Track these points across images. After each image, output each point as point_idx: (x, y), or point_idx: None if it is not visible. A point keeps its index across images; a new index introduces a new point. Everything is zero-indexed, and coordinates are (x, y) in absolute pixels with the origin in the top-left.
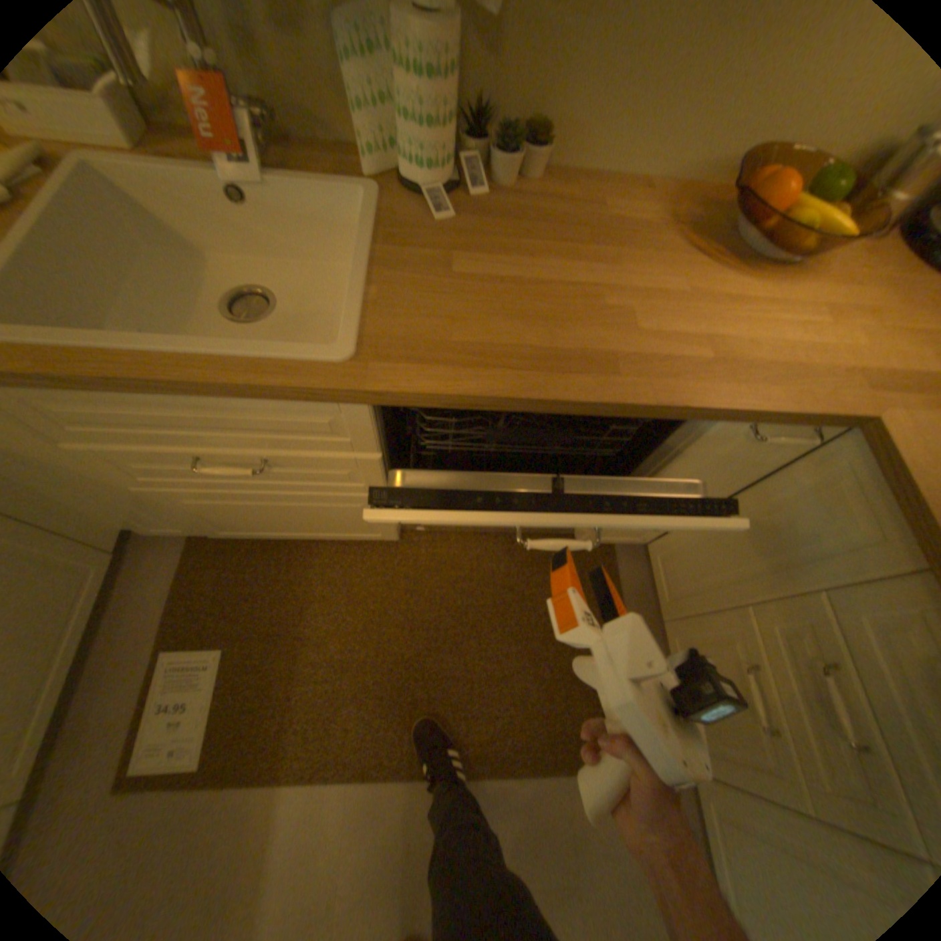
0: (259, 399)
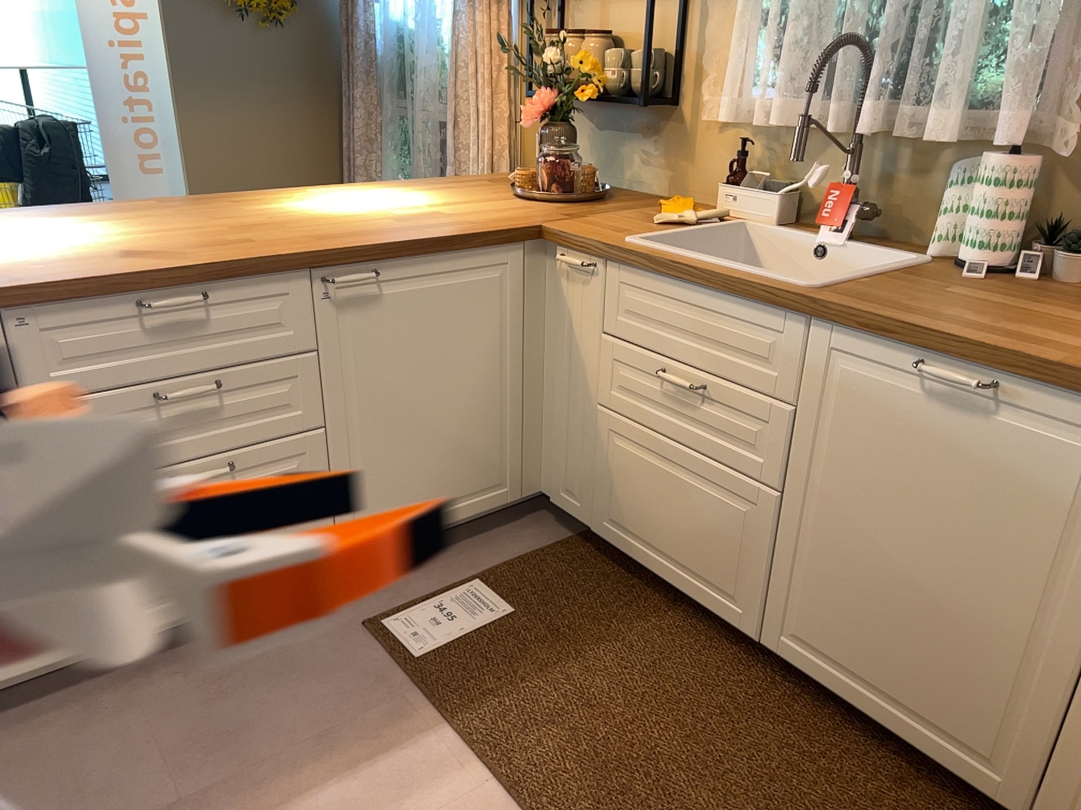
0: (738, 304)
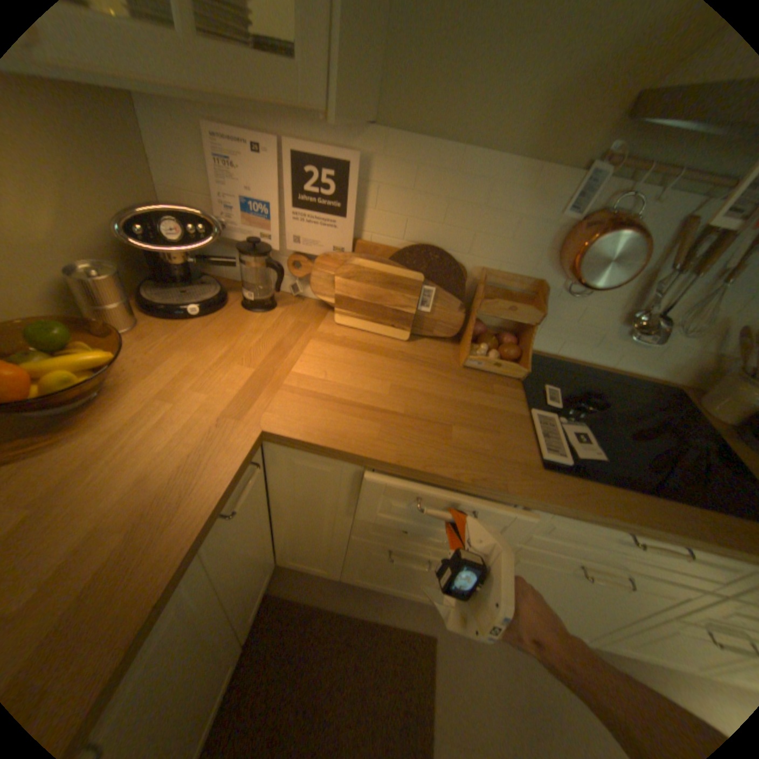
0: None
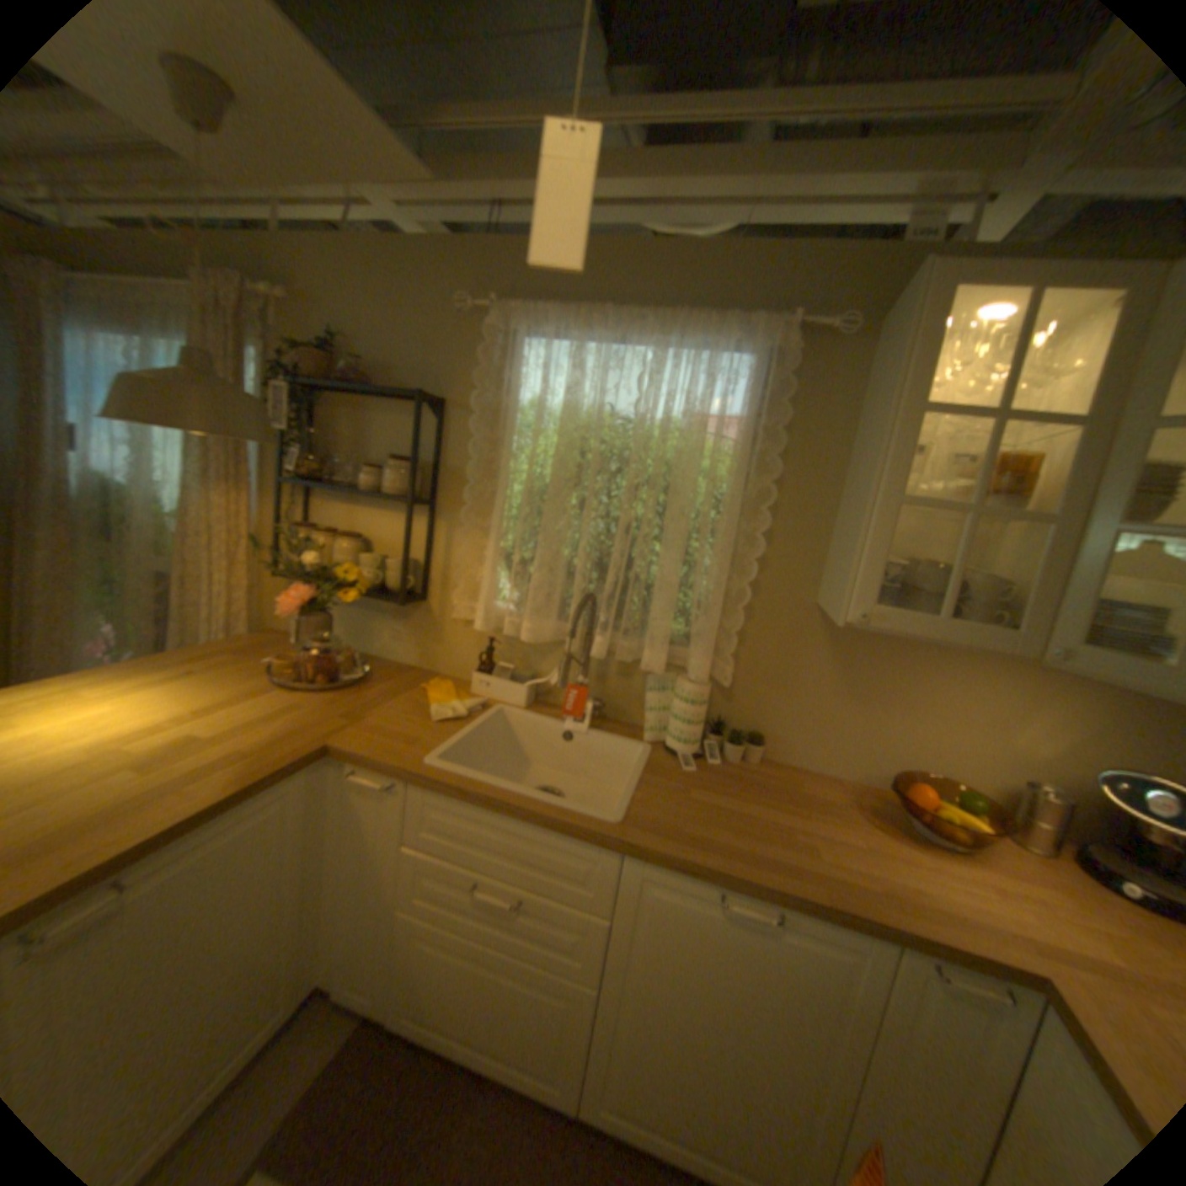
0: (553, 837)
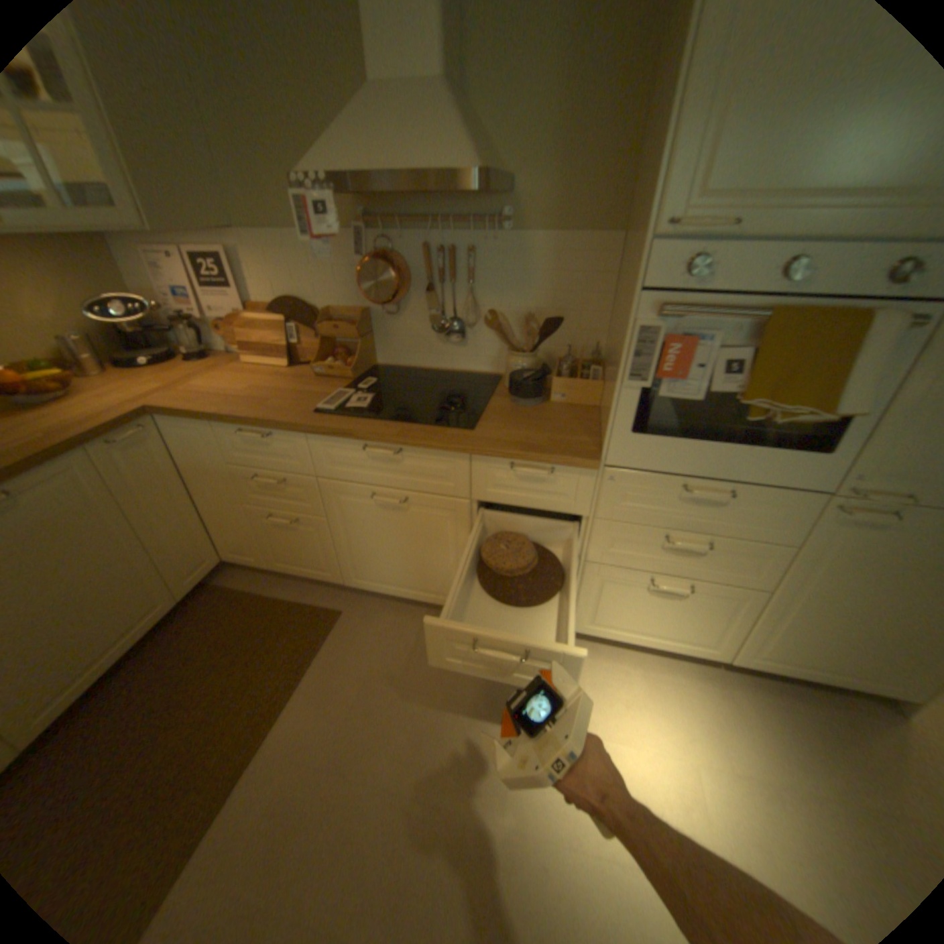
0: None
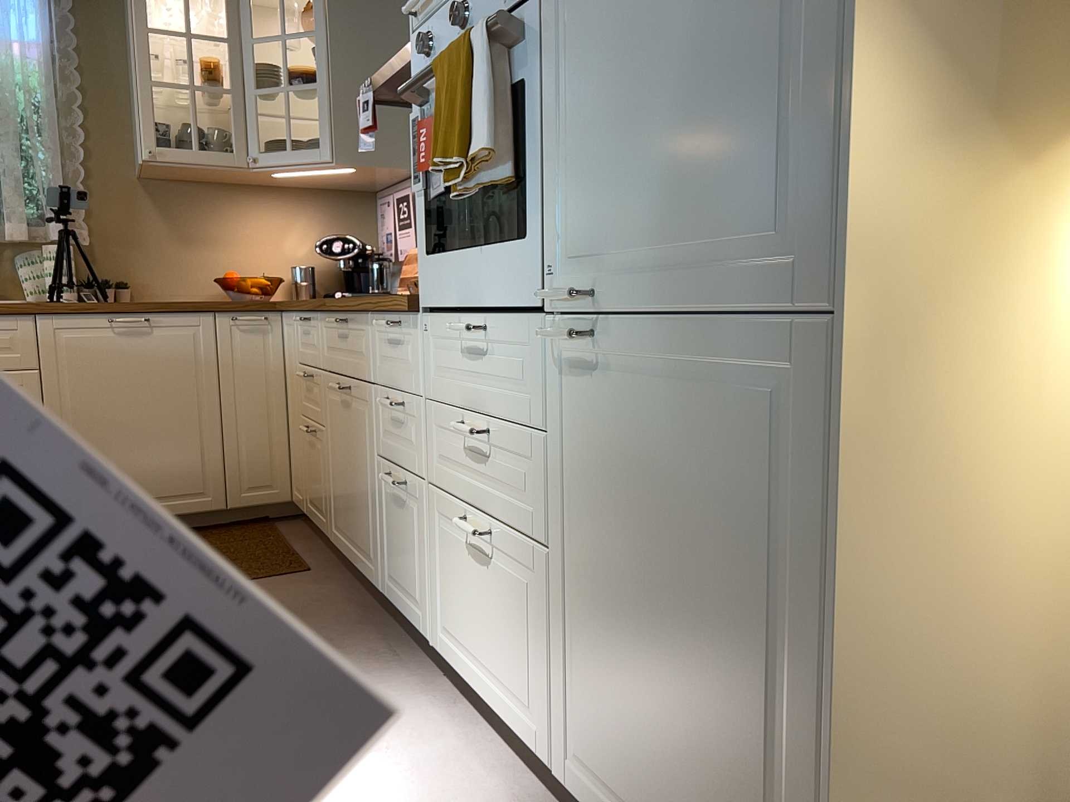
0: None
